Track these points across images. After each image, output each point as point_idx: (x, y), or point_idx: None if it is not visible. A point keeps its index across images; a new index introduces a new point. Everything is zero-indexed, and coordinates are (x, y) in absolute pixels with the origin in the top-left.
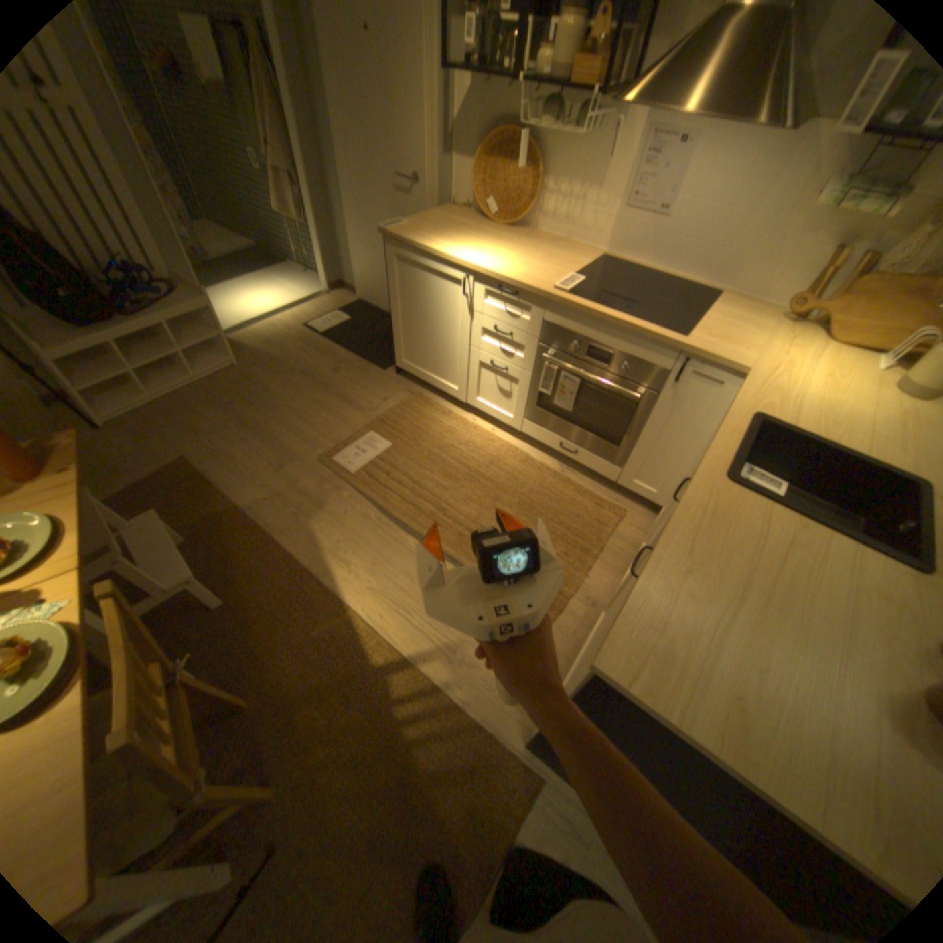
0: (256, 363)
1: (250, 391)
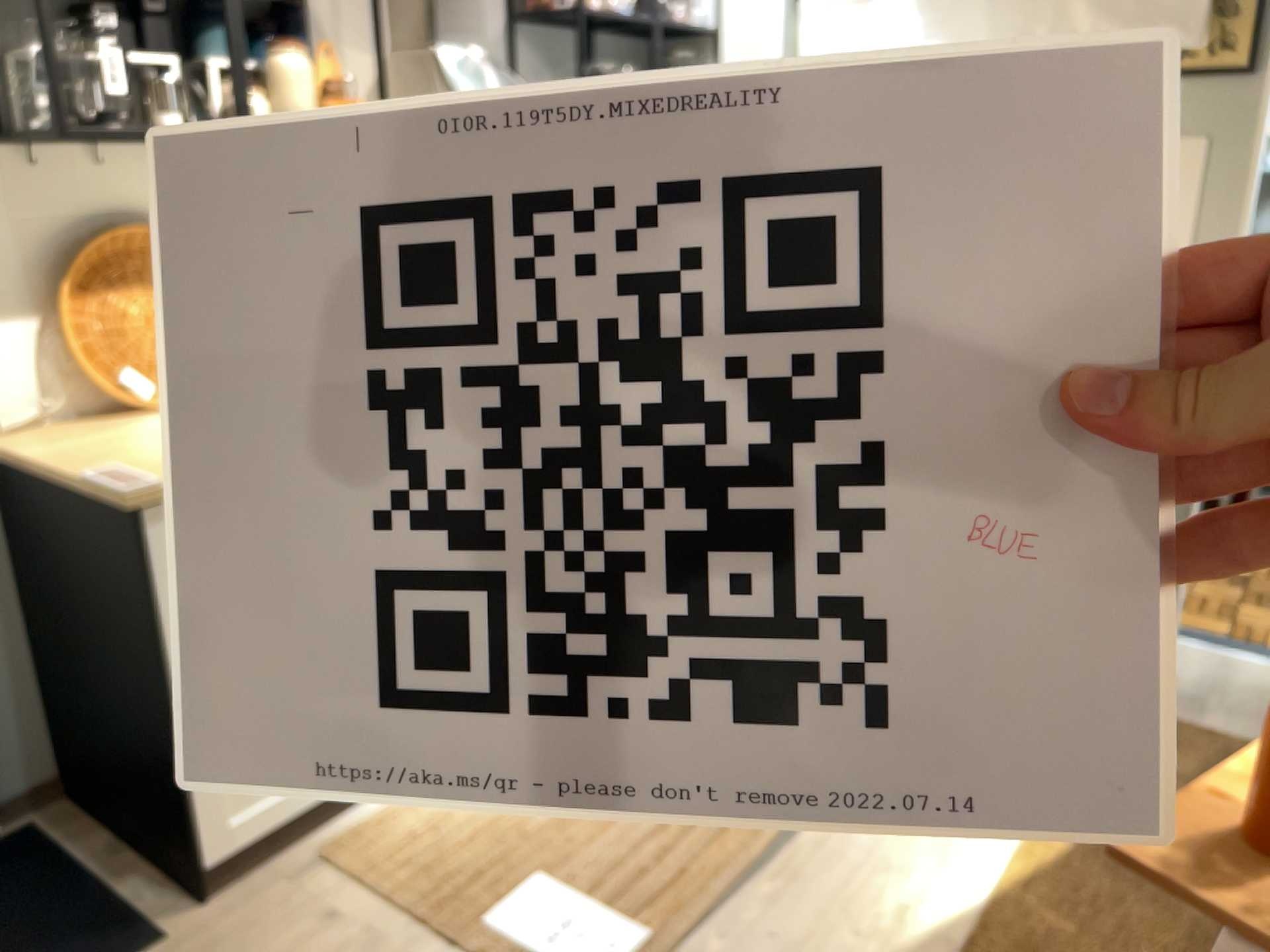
0: None
1: None
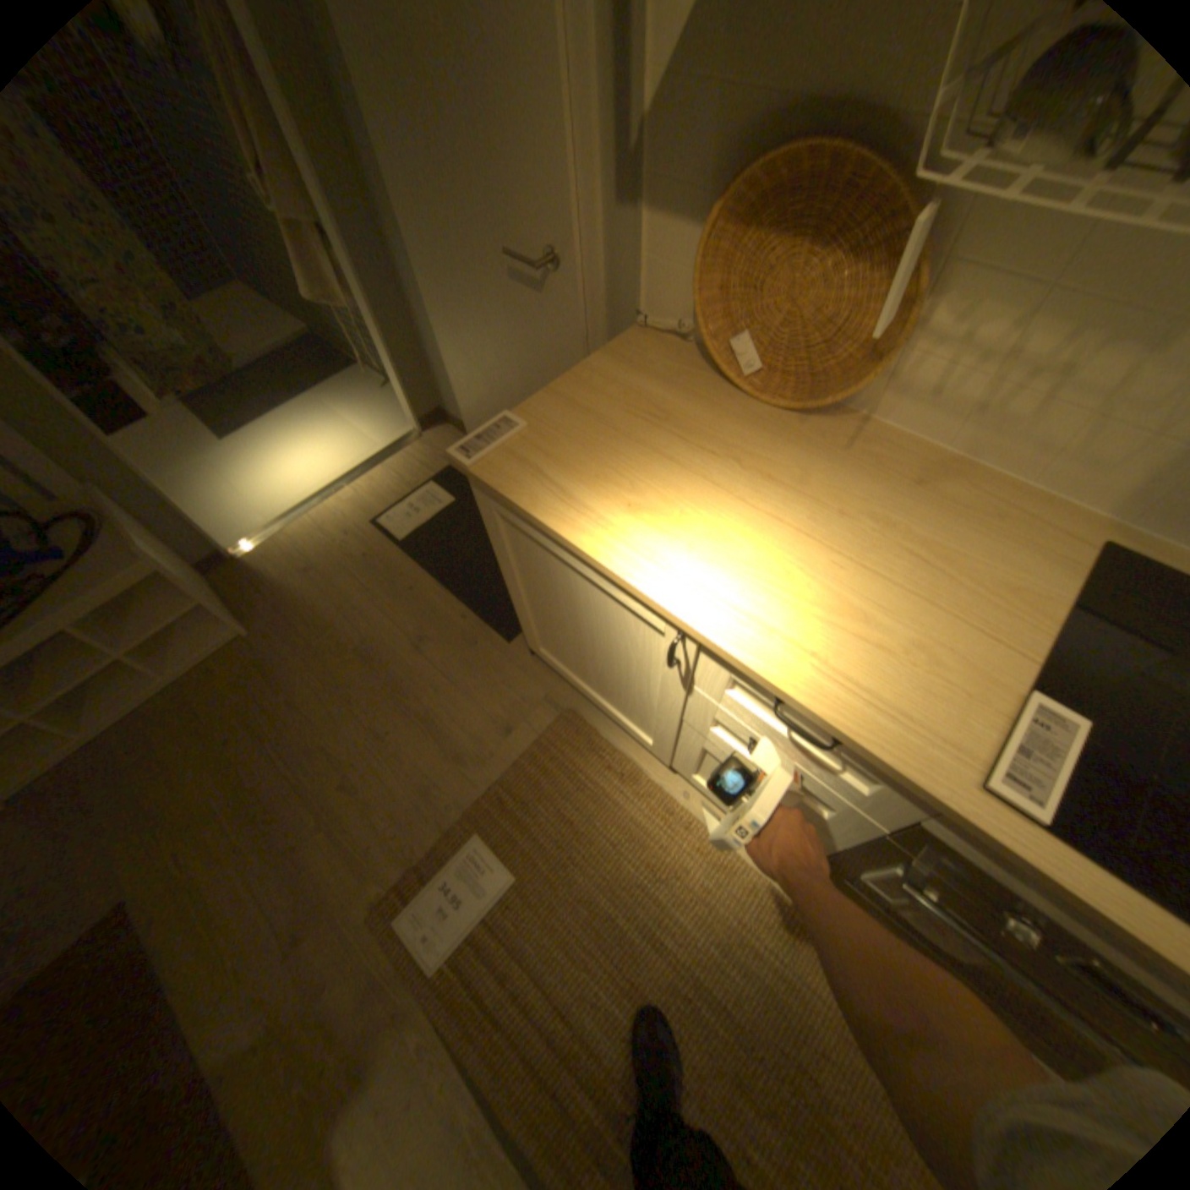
0: (282, 628)
1: (263, 707)
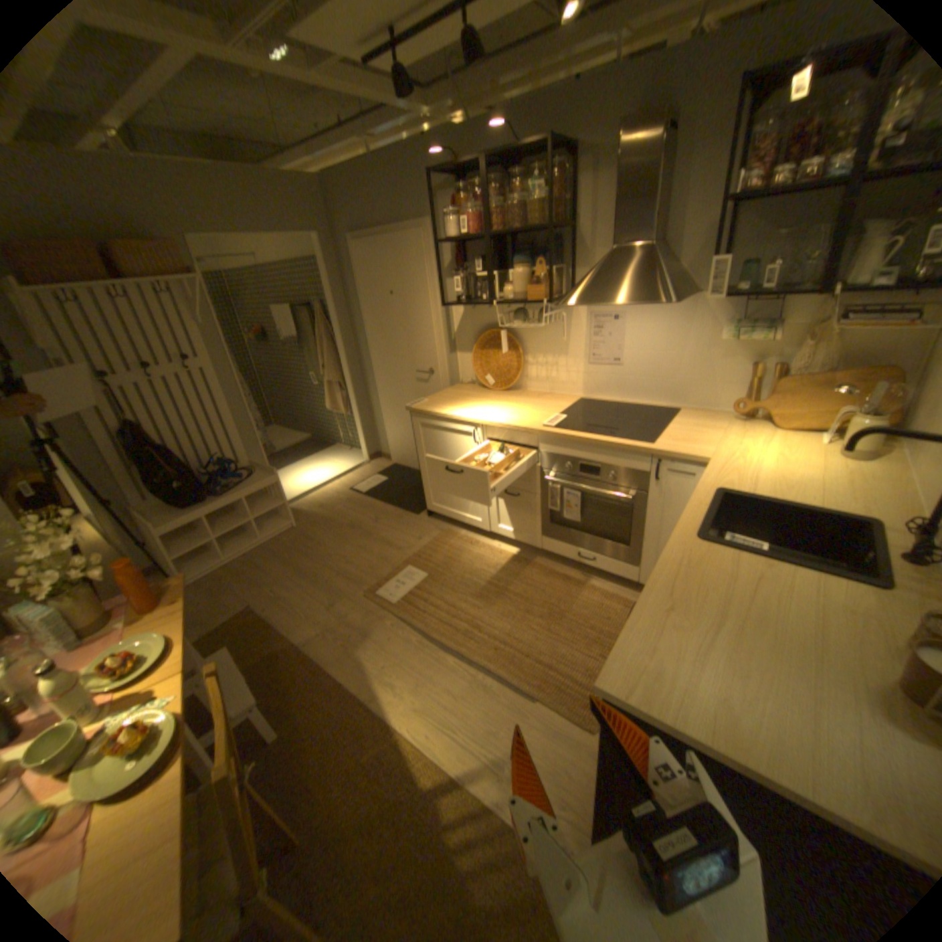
0: (312, 522)
1: (306, 545)
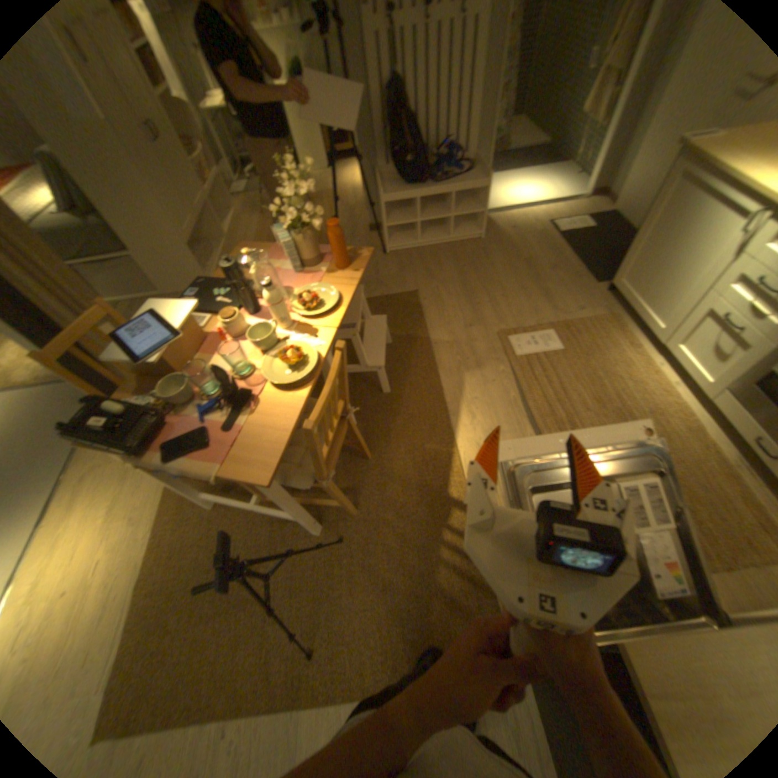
0: (497, 242)
1: (481, 262)
